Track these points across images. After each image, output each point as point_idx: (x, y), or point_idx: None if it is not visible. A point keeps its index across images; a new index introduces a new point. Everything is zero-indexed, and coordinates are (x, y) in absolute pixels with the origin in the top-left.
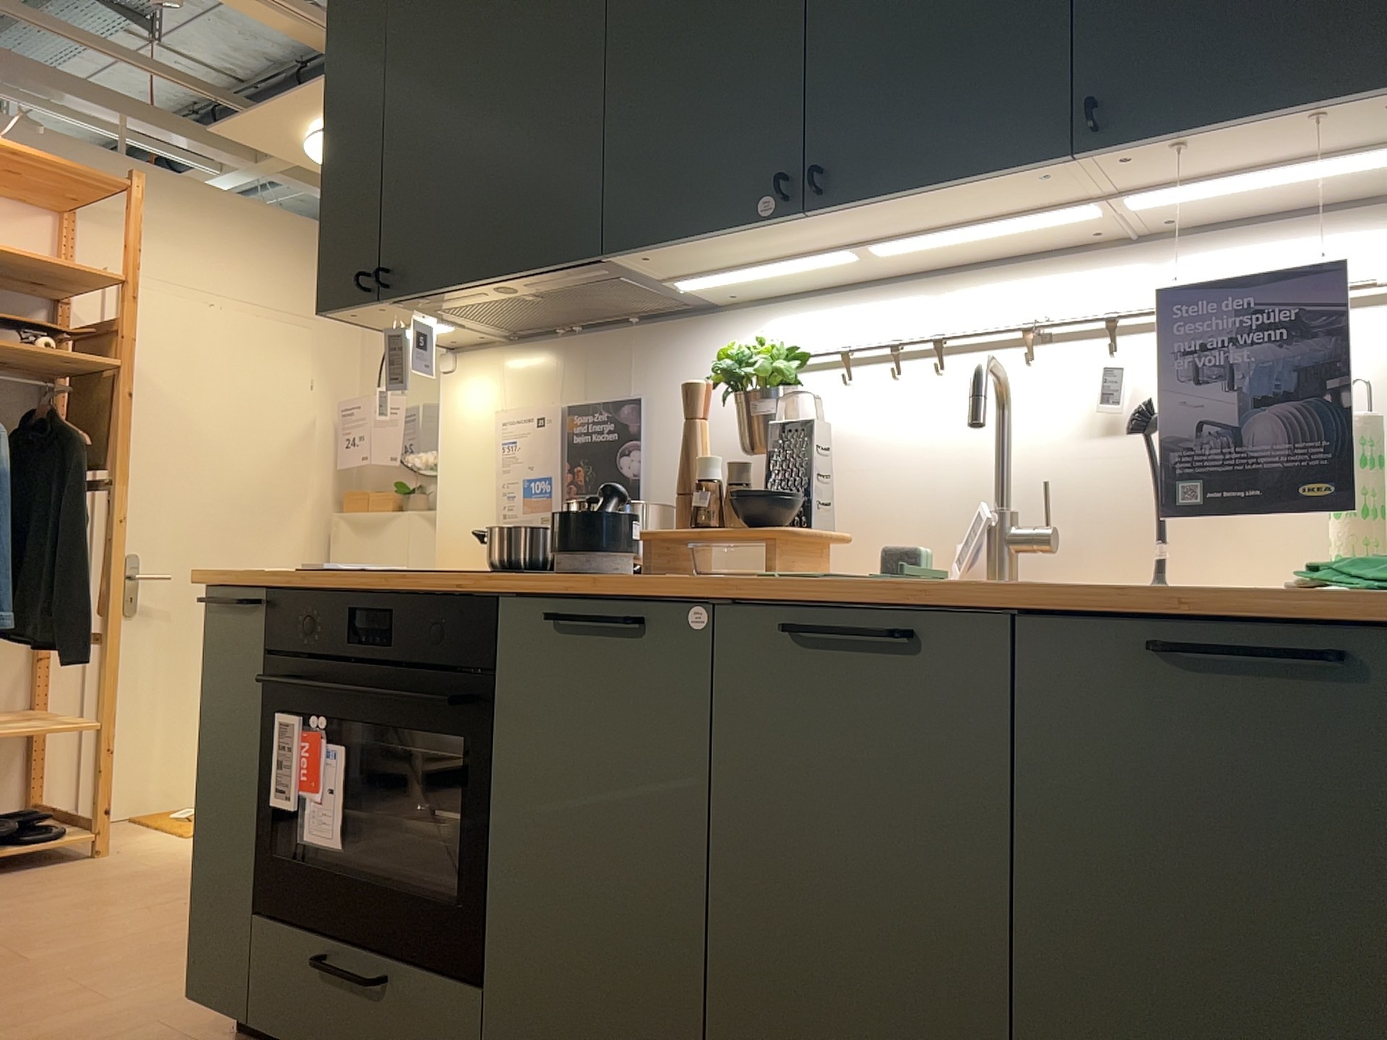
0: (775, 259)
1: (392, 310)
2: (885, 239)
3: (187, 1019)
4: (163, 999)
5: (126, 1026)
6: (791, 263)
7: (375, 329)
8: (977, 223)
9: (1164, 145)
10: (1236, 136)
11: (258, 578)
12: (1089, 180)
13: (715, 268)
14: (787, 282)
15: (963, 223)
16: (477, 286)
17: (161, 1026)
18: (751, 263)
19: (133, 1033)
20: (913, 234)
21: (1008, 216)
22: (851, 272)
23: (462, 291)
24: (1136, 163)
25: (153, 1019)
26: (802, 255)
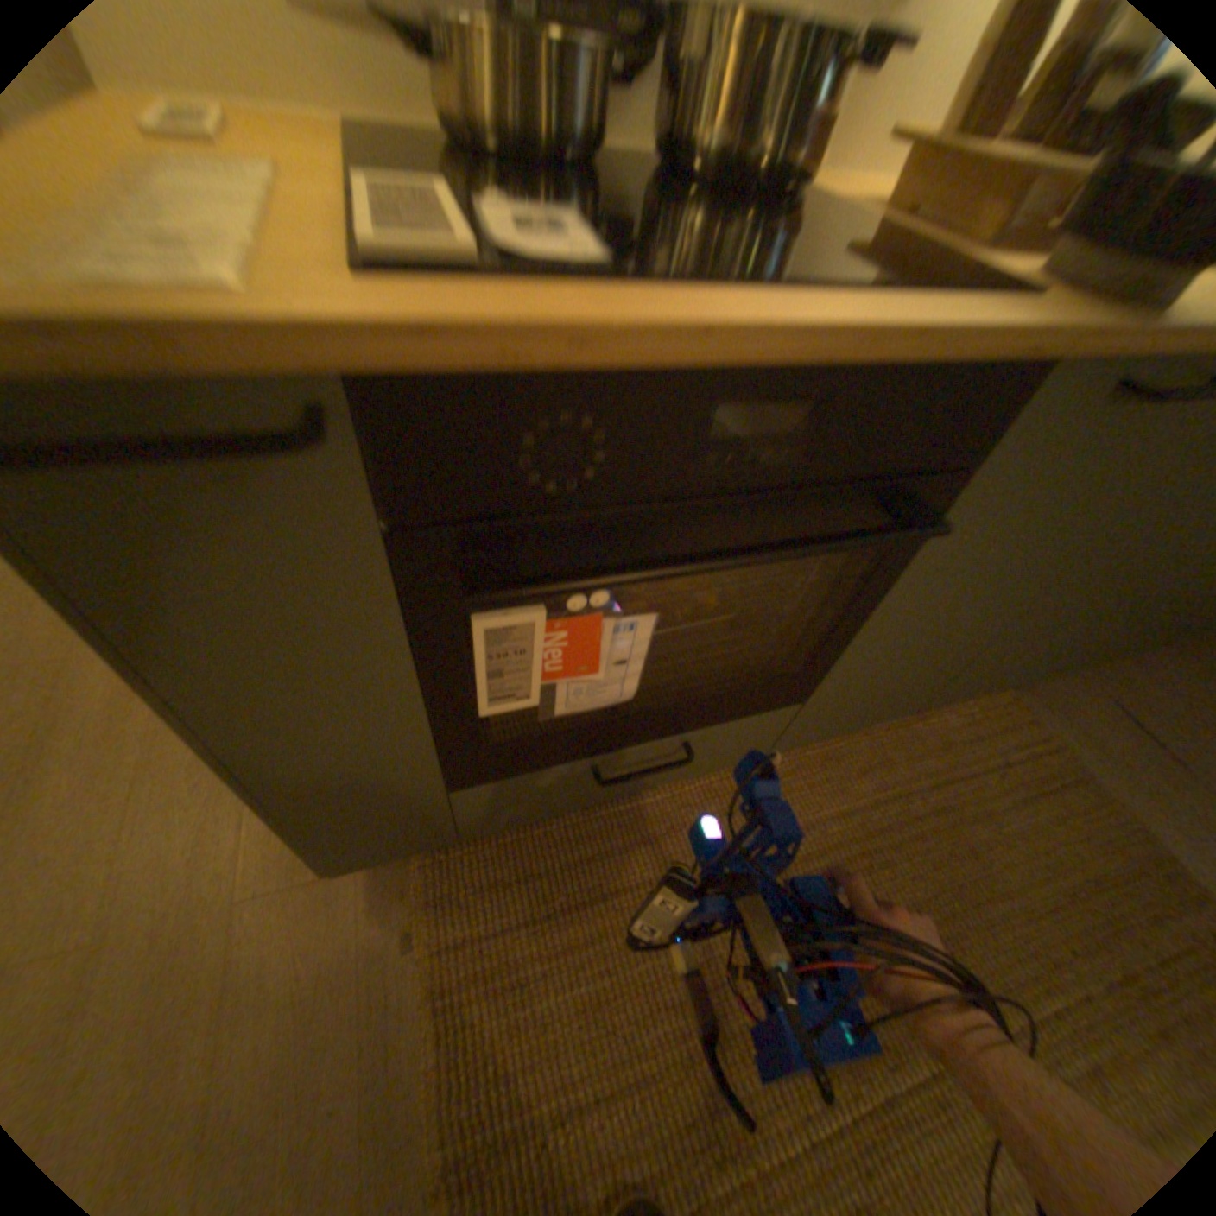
0: None
1: None
2: None
3: (257, 869)
4: (160, 877)
5: (202, 940)
6: None
7: None
8: None
9: None
10: None
11: (322, 350)
12: None
13: None
14: None
15: None
16: None
17: (248, 902)
18: None
19: (237, 936)
20: None
21: None
22: None
23: None
24: None
25: (214, 904)
26: None
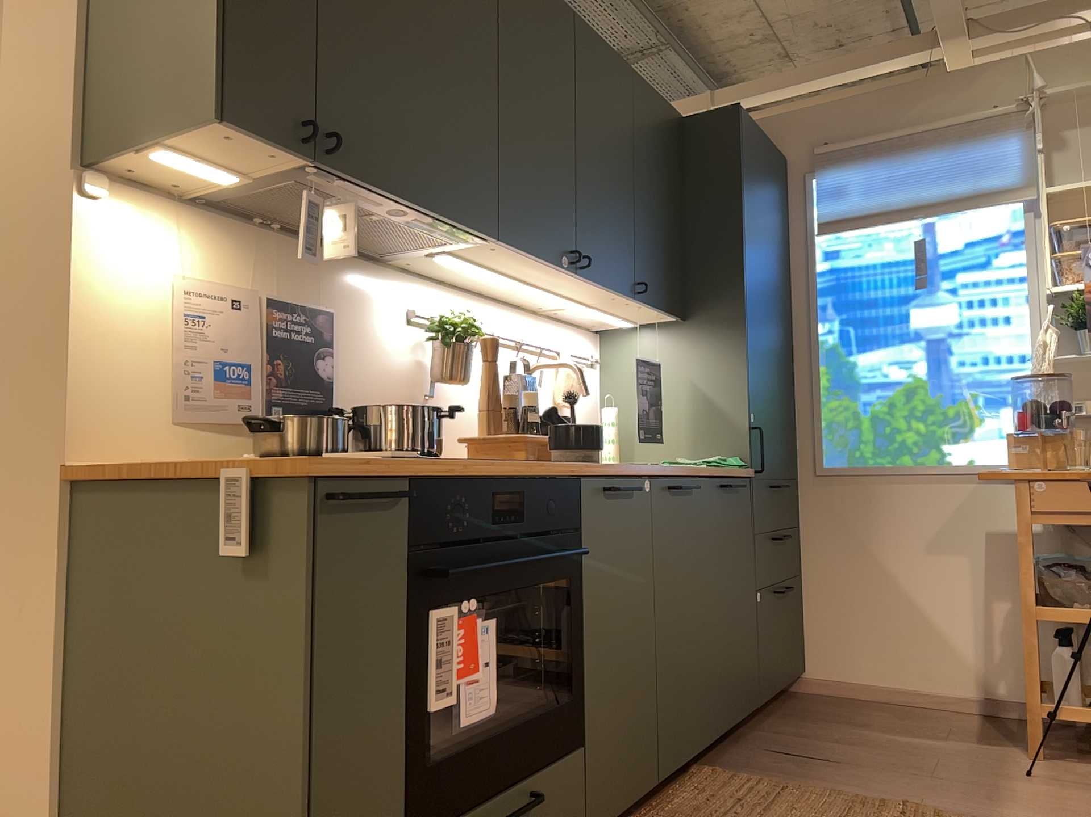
0: (500, 270)
1: (276, 159)
2: (537, 284)
3: None
4: None
5: None
6: (497, 274)
7: (166, 140)
8: (563, 294)
9: (642, 304)
10: (647, 308)
11: (411, 467)
12: (611, 301)
13: (475, 258)
14: (440, 269)
15: (560, 292)
16: (400, 202)
17: None
18: (489, 266)
19: None
20: (546, 288)
21: (571, 296)
22: (469, 279)
23: (384, 196)
24: (627, 303)
25: None
26: (509, 274)
